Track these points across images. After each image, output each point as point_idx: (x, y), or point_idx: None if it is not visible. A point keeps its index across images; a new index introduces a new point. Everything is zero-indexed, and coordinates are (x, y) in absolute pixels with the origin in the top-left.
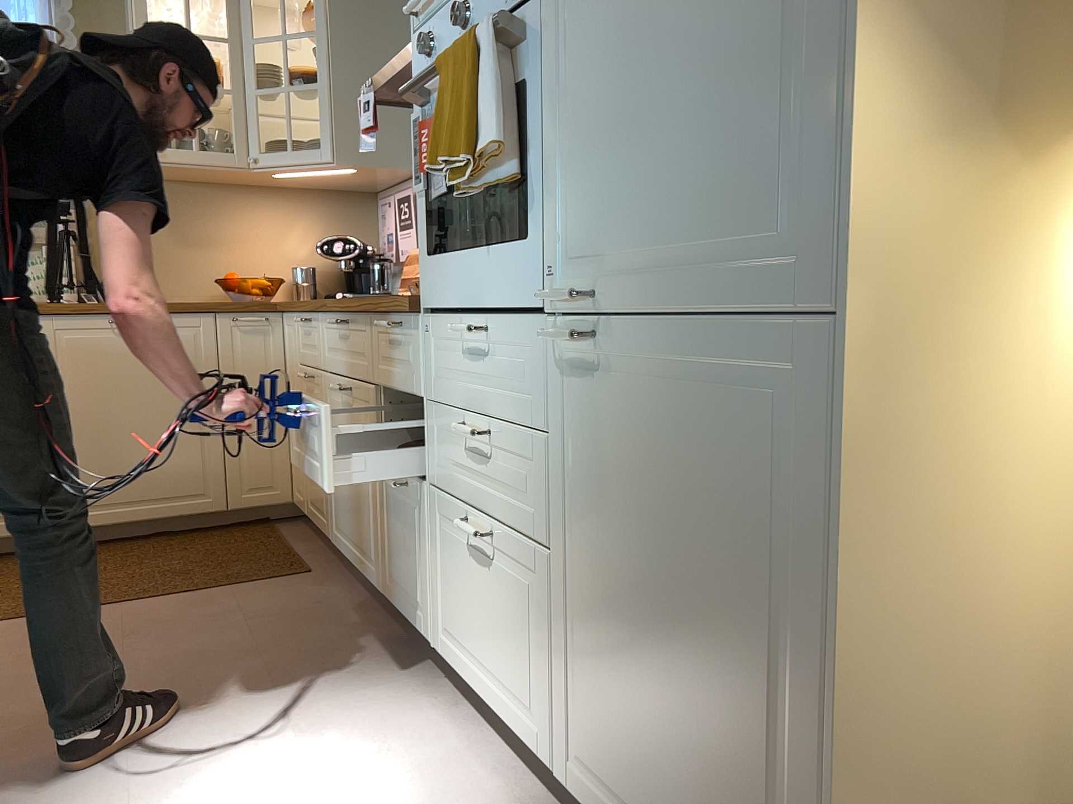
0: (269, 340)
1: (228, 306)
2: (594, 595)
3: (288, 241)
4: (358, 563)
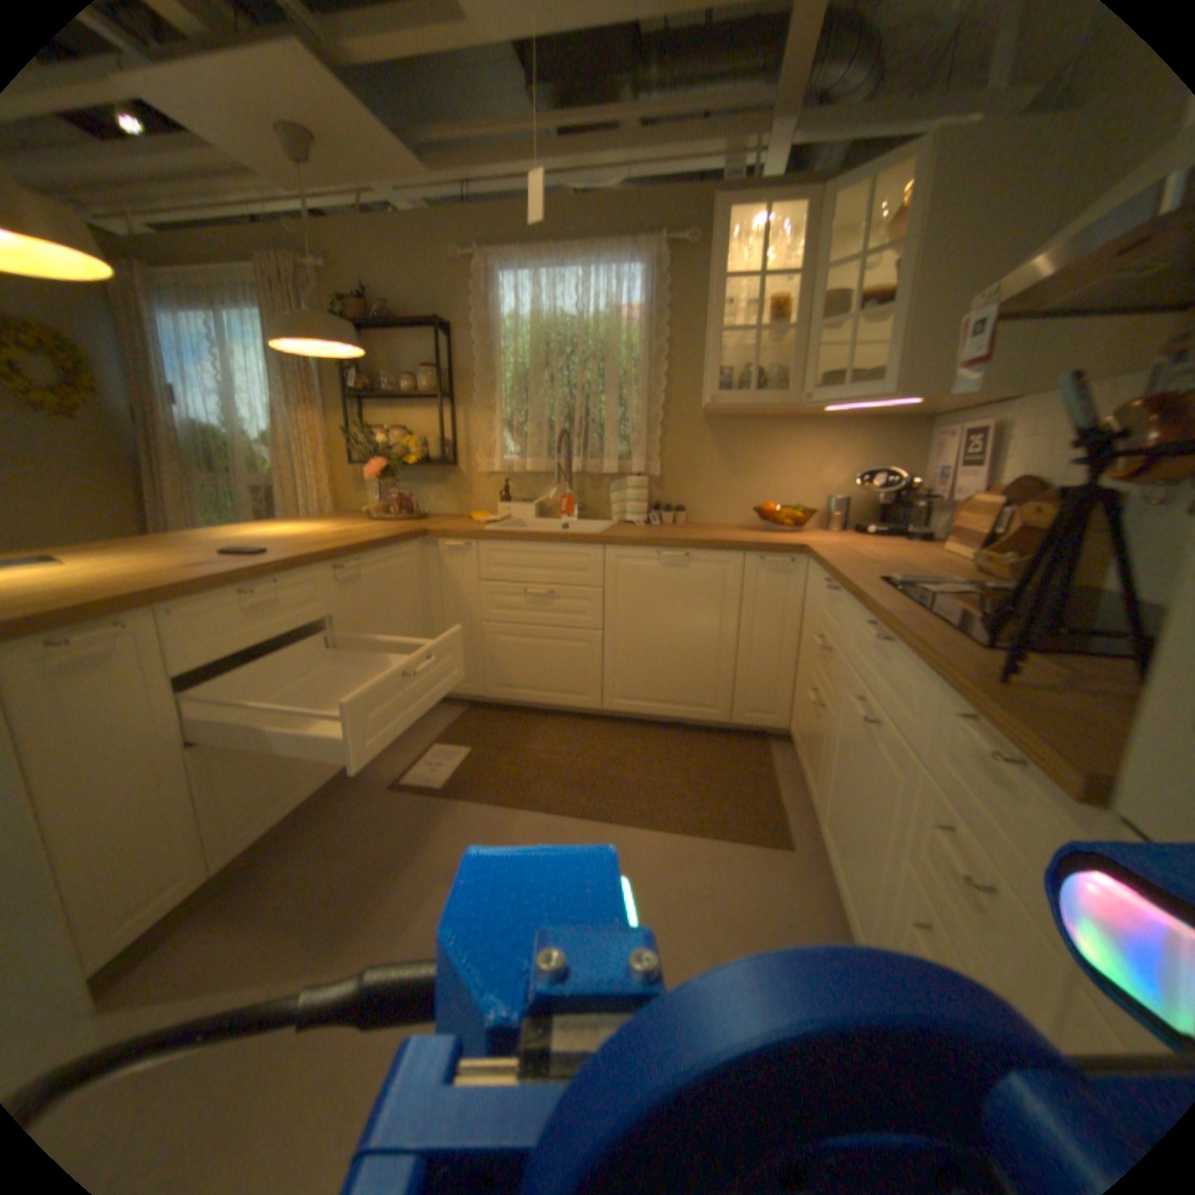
0: (791, 582)
1: (757, 547)
2: None
3: (827, 470)
4: (847, 911)
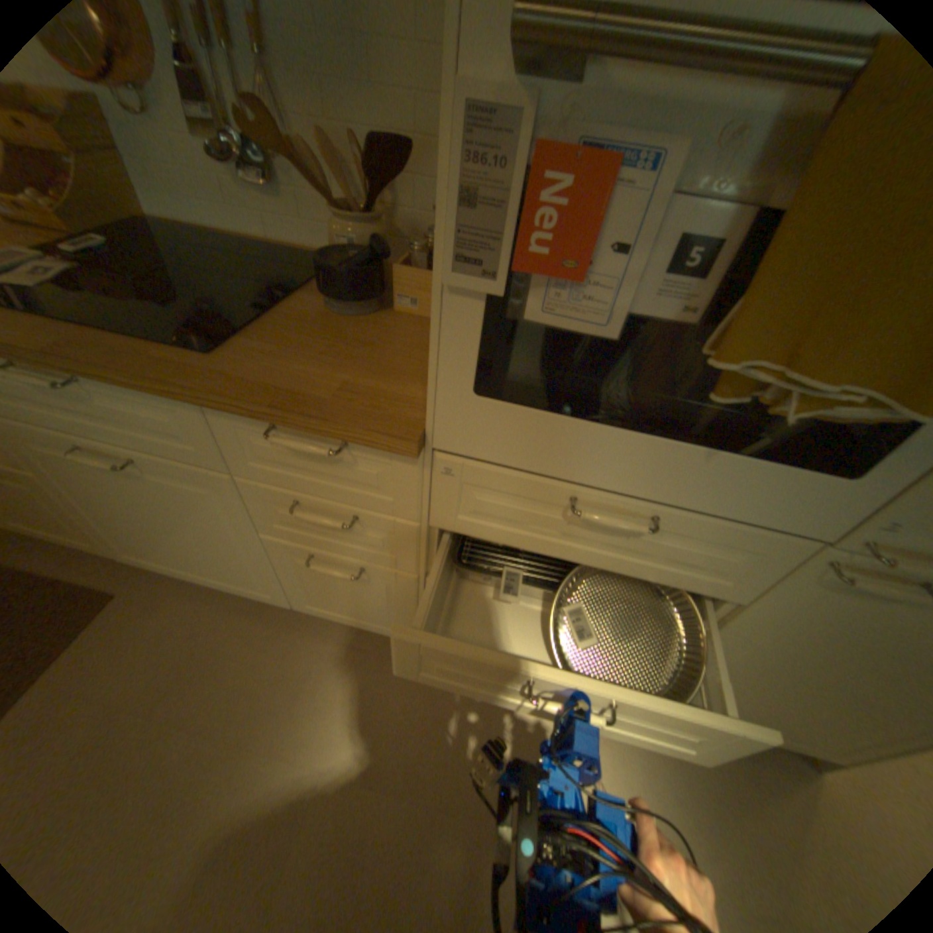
0: None
1: None
2: (744, 669)
3: None
4: (214, 585)
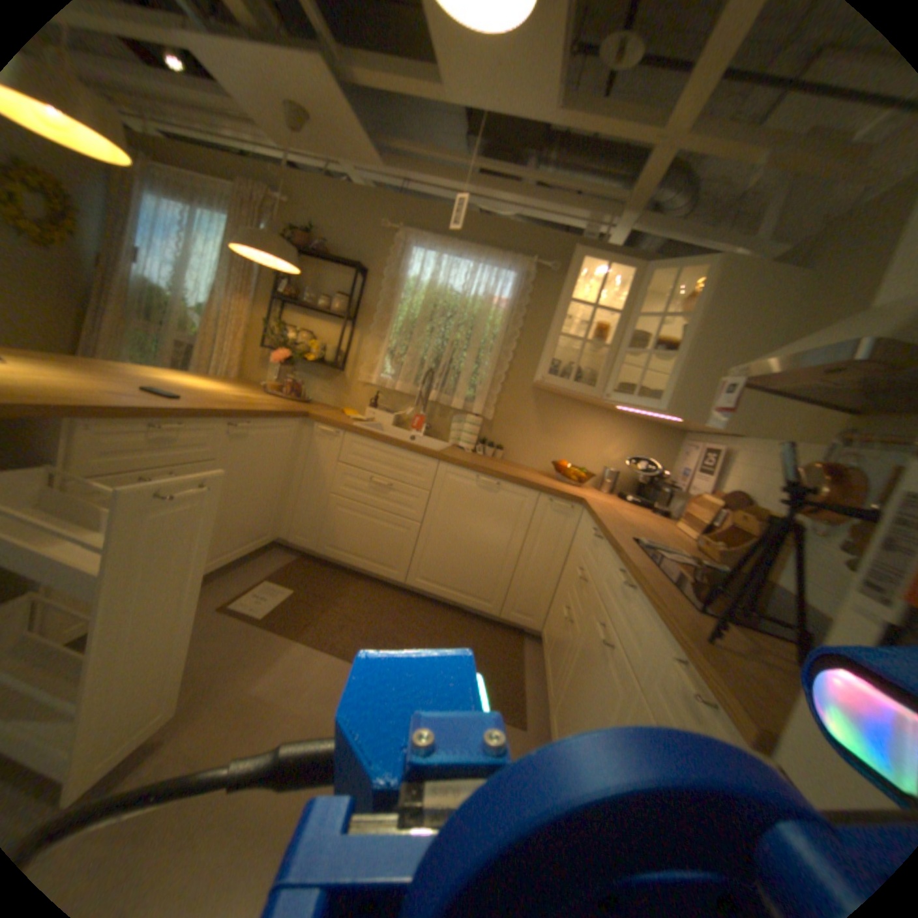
0: (567, 523)
1: (549, 492)
2: None
3: (607, 449)
4: None
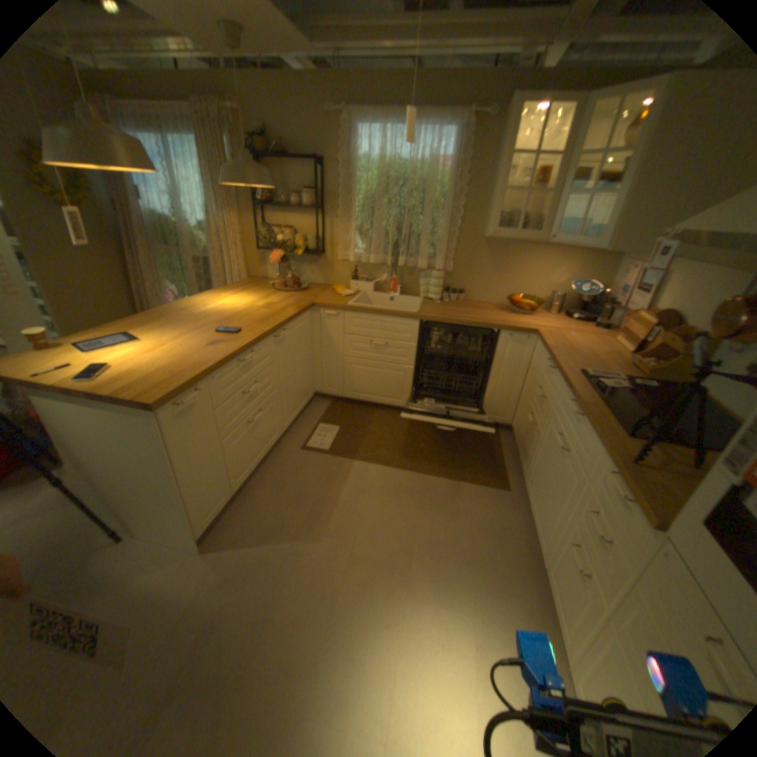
0: (526, 349)
1: (510, 328)
2: None
3: (555, 274)
4: (537, 526)
